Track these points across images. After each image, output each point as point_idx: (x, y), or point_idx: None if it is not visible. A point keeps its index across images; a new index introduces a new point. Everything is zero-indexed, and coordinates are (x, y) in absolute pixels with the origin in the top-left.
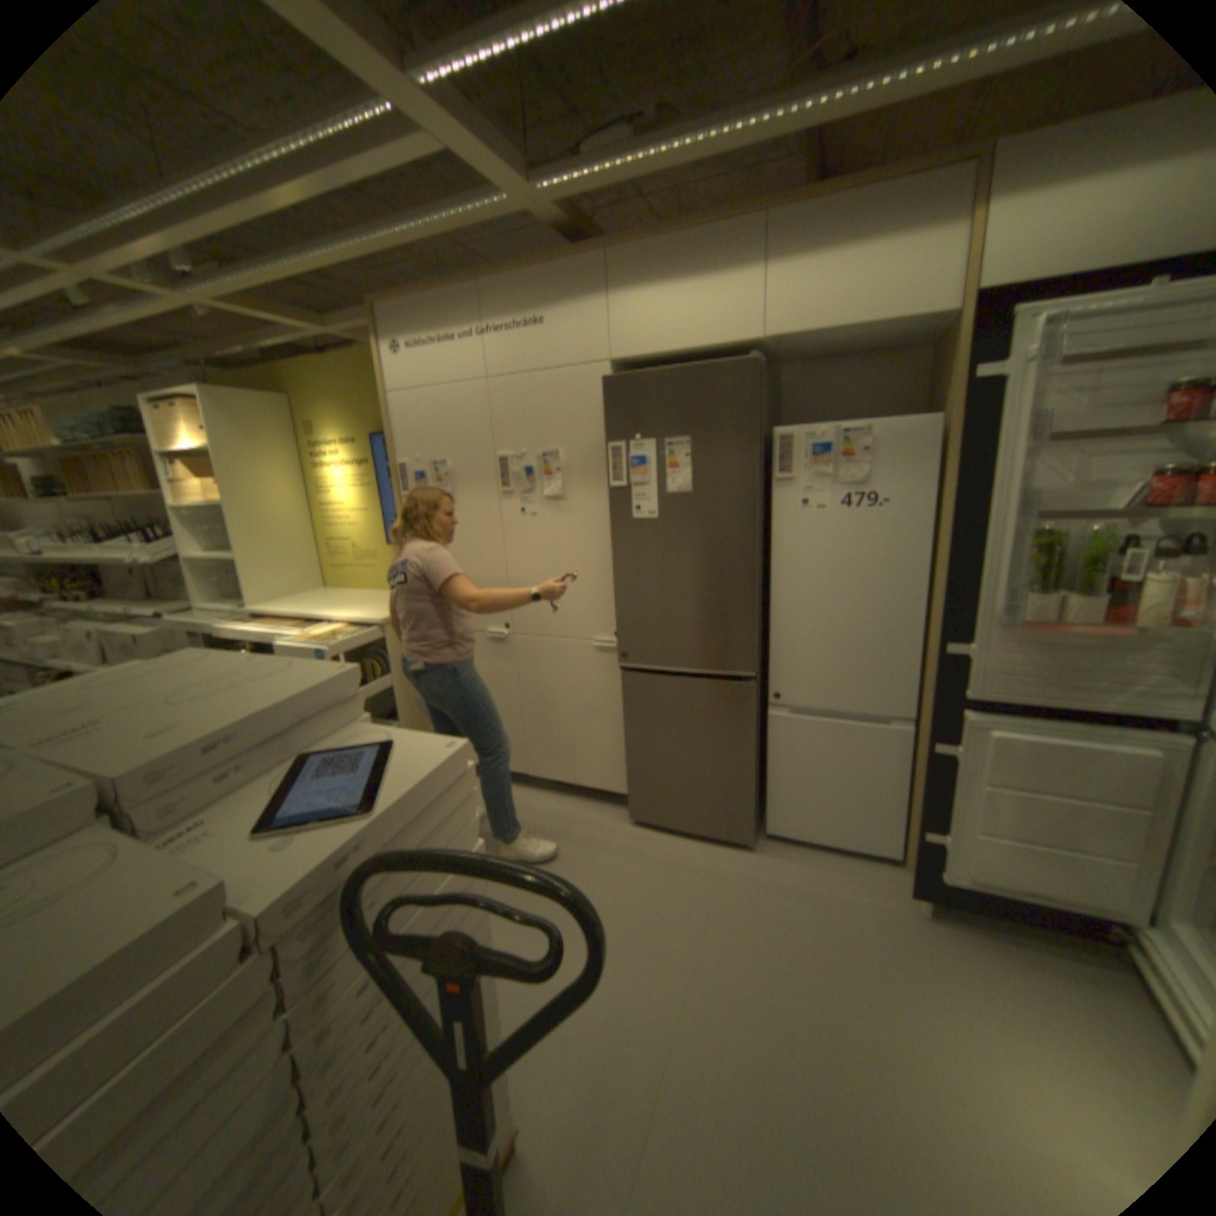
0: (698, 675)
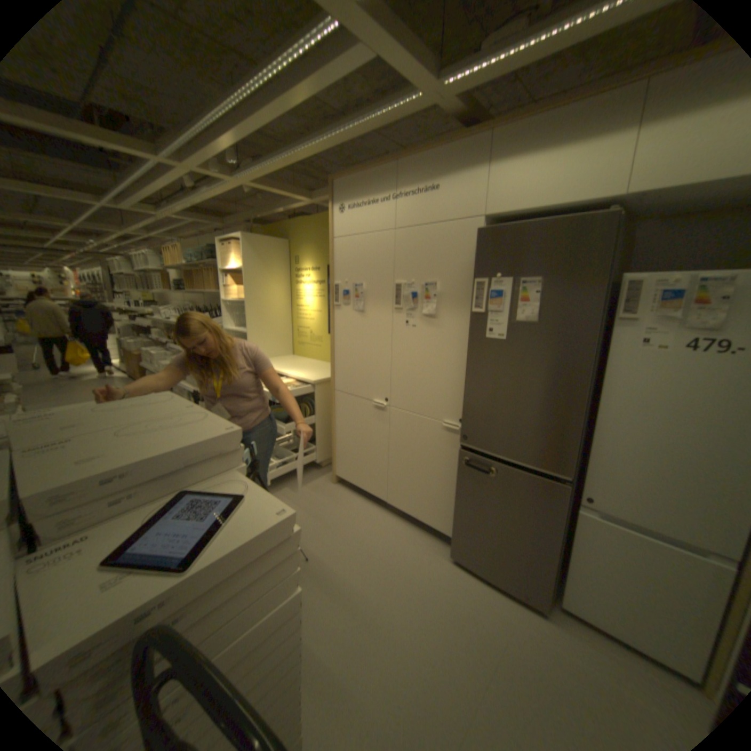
0: (521, 467)
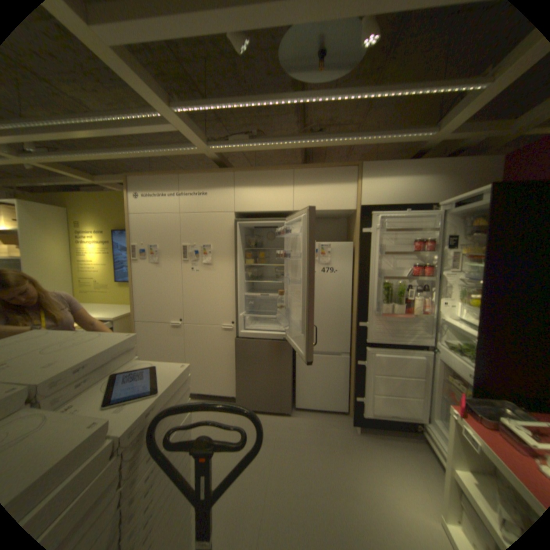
0: (268, 339)
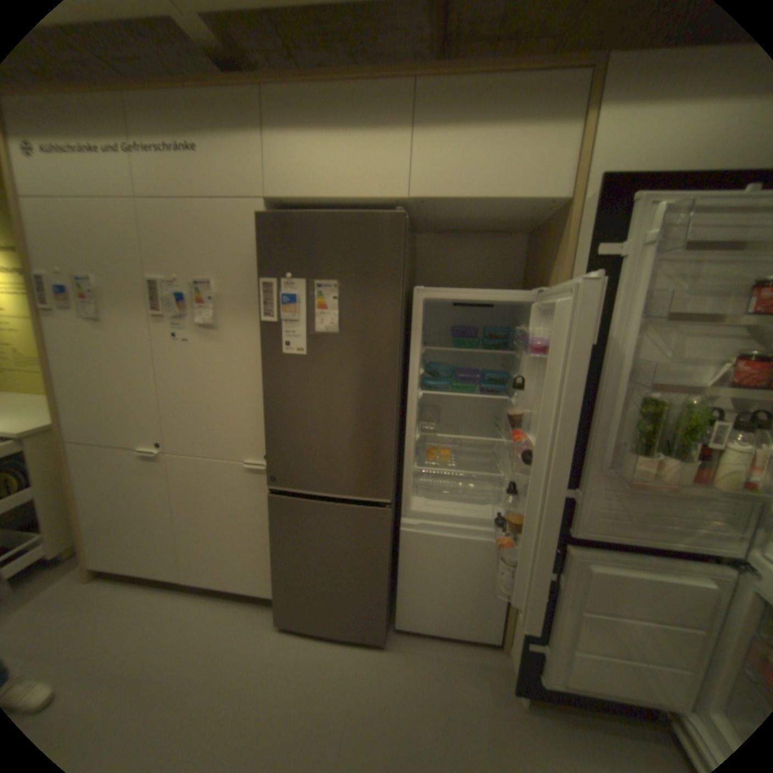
0: (339, 498)
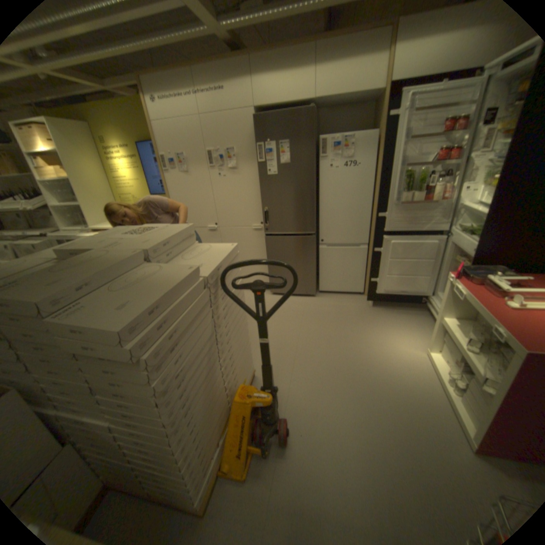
0: (294, 235)
